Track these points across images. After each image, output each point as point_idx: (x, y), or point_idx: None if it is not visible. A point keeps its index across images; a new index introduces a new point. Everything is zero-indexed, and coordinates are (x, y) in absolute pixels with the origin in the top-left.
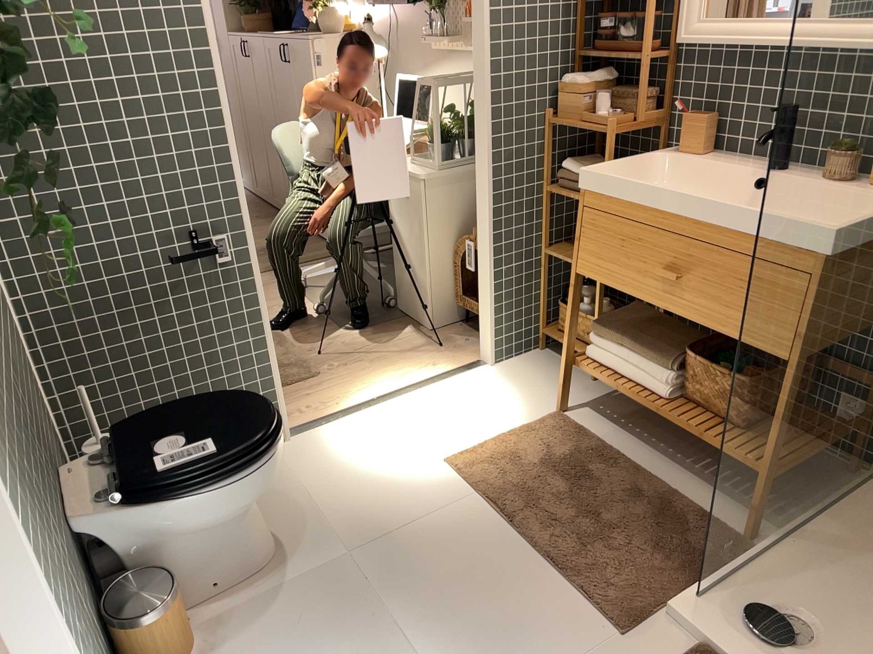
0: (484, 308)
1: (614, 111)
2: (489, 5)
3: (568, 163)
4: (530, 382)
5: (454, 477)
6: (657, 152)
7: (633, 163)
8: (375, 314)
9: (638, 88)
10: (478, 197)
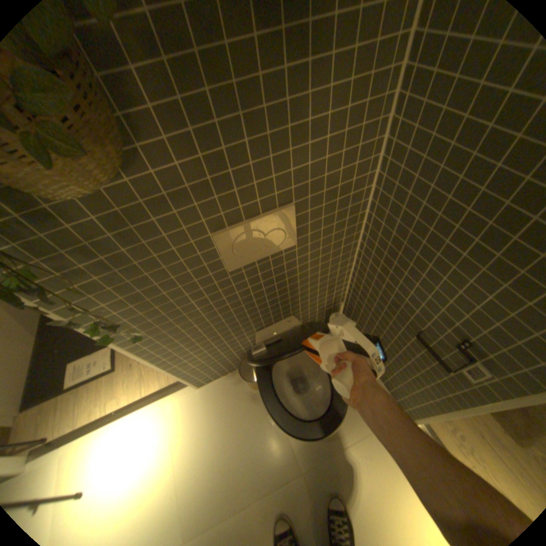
0: None
1: None
2: None
3: None
4: None
5: None
6: None
7: None
8: None
9: None
10: None
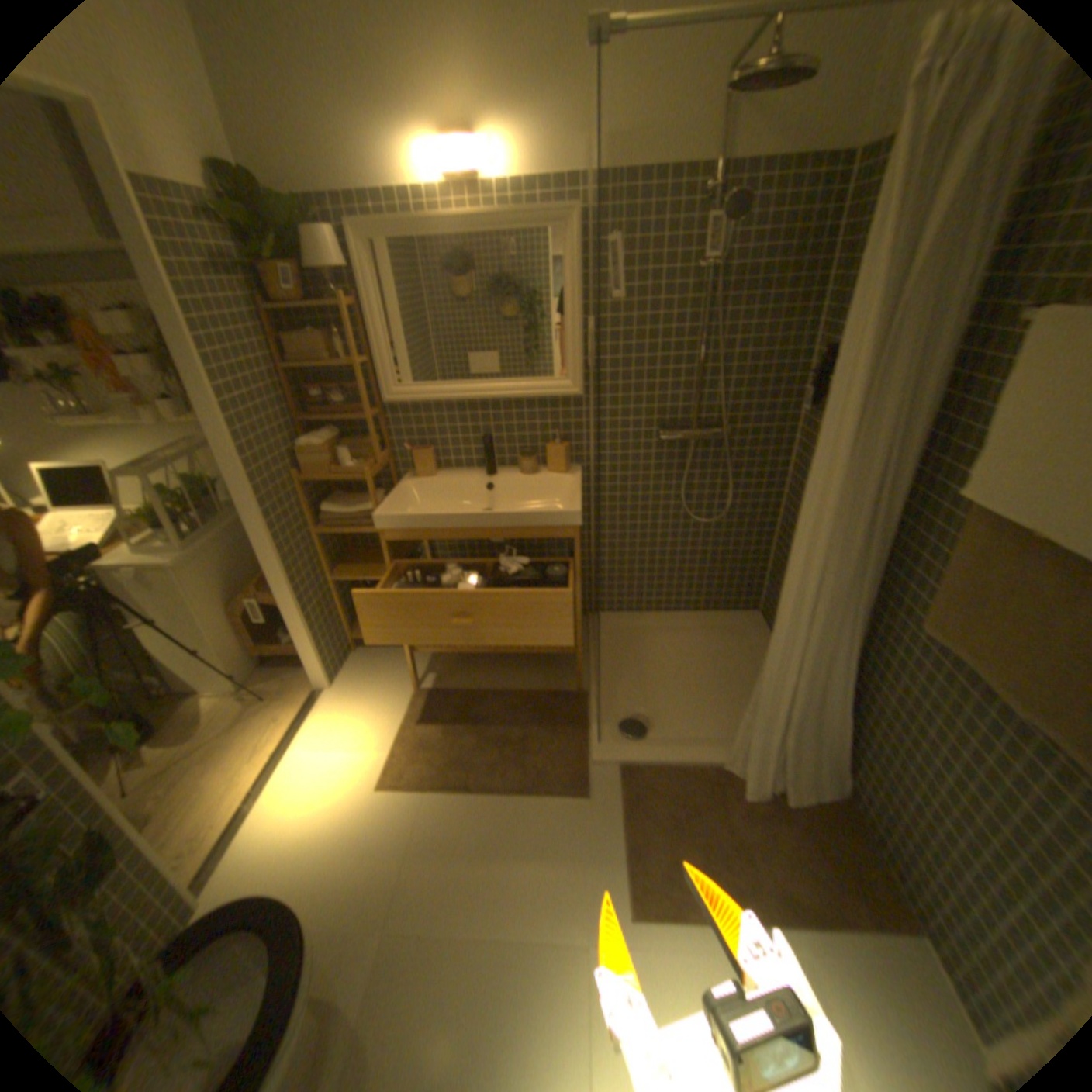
0: (304, 650)
1: (358, 461)
2: (215, 397)
3: (319, 506)
4: (373, 684)
5: (396, 798)
6: (403, 482)
7: (396, 495)
8: (151, 714)
9: (356, 436)
10: (262, 565)
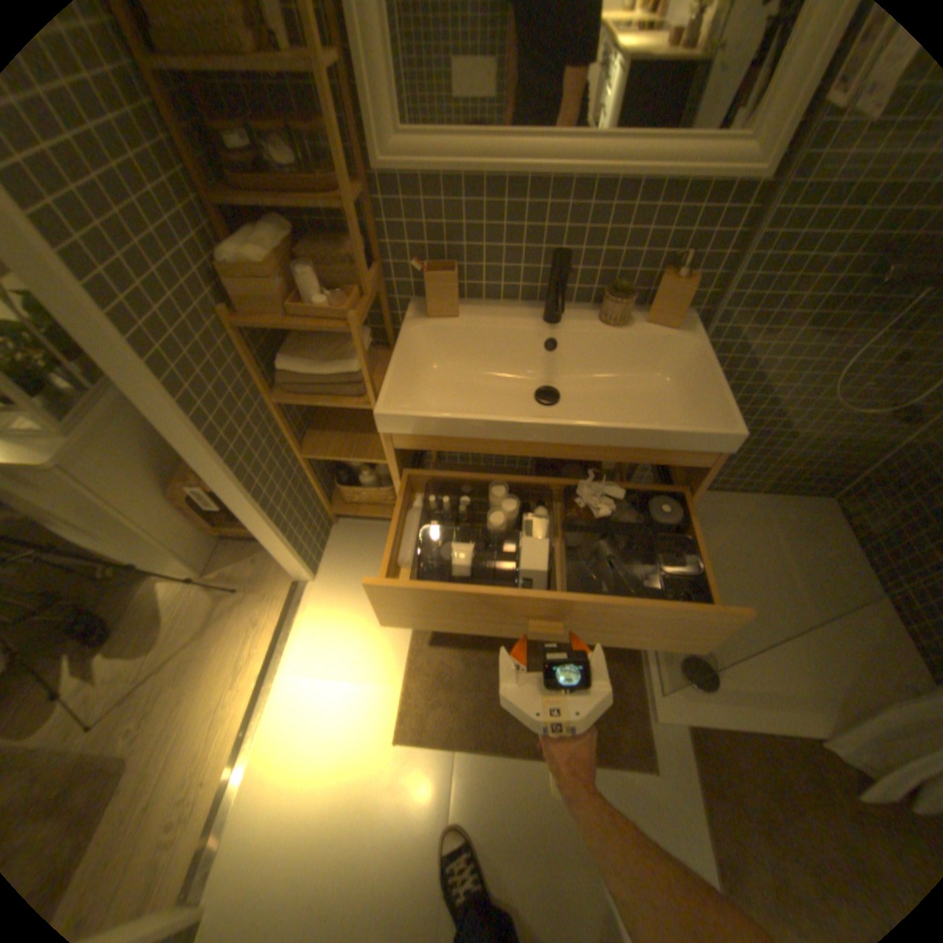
0: (278, 552)
1: (332, 289)
2: None
3: (271, 353)
4: (366, 574)
5: (421, 756)
6: (406, 325)
7: (401, 356)
8: (101, 601)
9: (320, 231)
10: (198, 470)
